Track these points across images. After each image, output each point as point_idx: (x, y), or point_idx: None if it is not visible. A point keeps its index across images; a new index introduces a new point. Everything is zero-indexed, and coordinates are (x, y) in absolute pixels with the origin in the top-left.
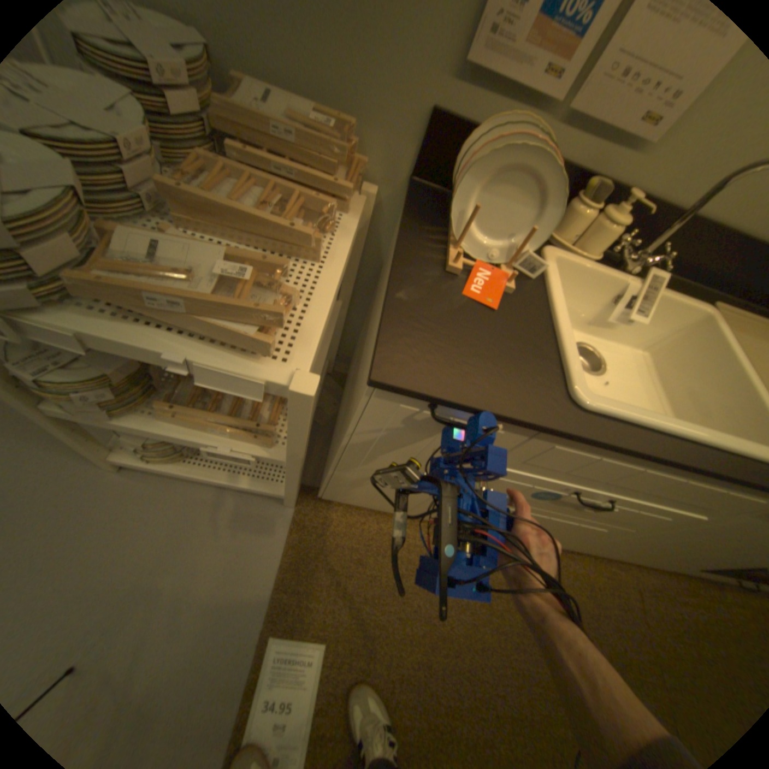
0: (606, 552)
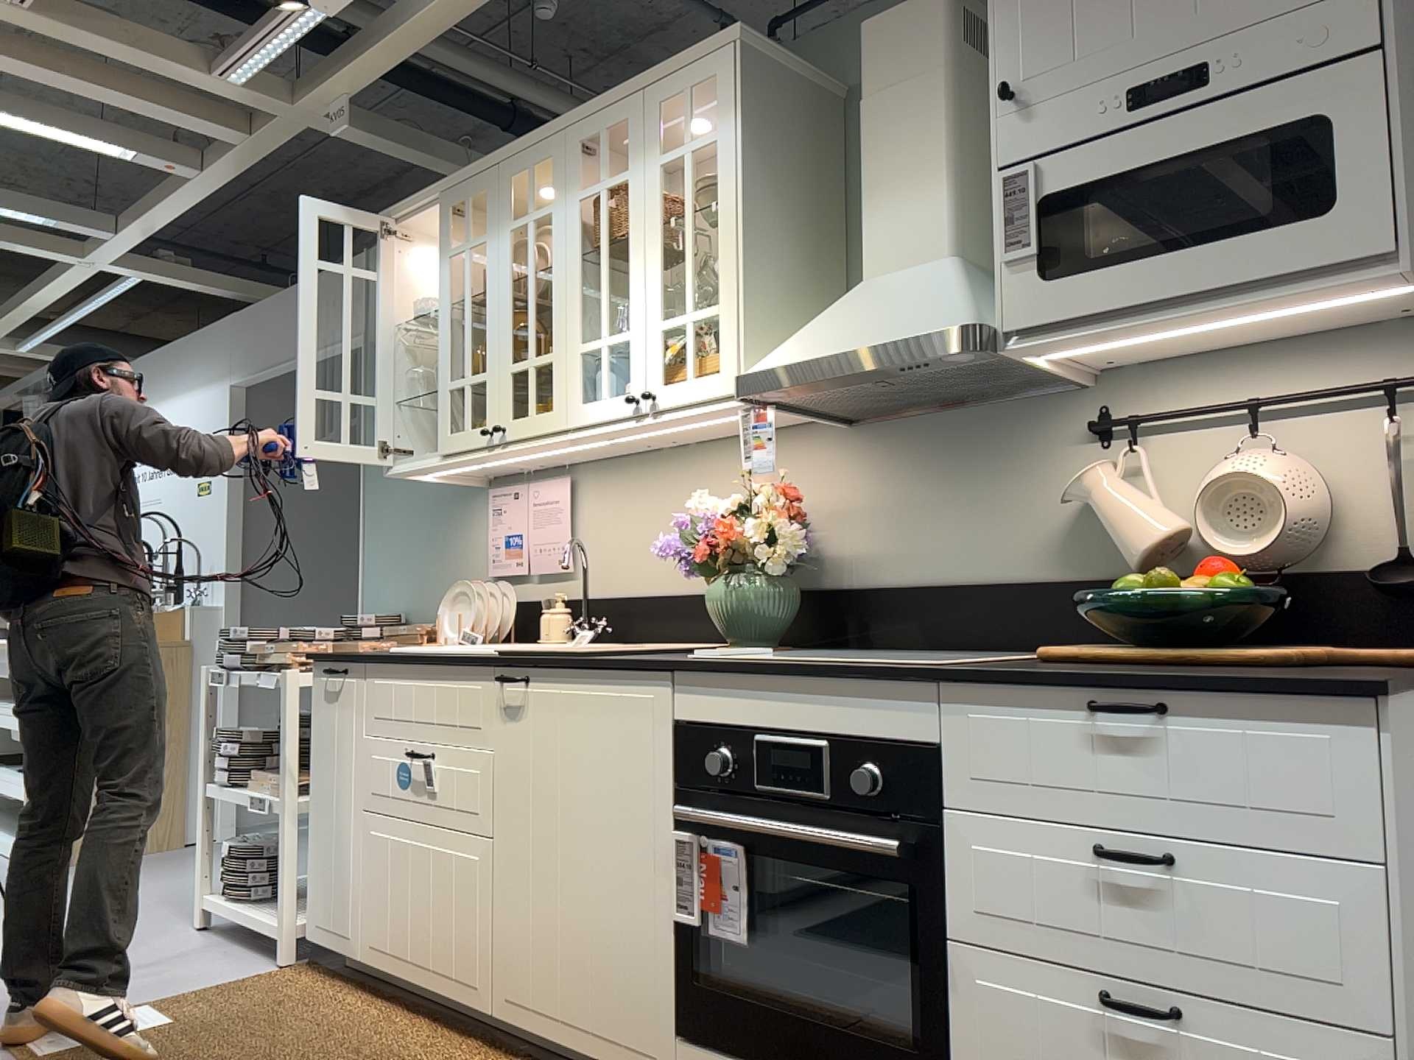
0: (527, 973)
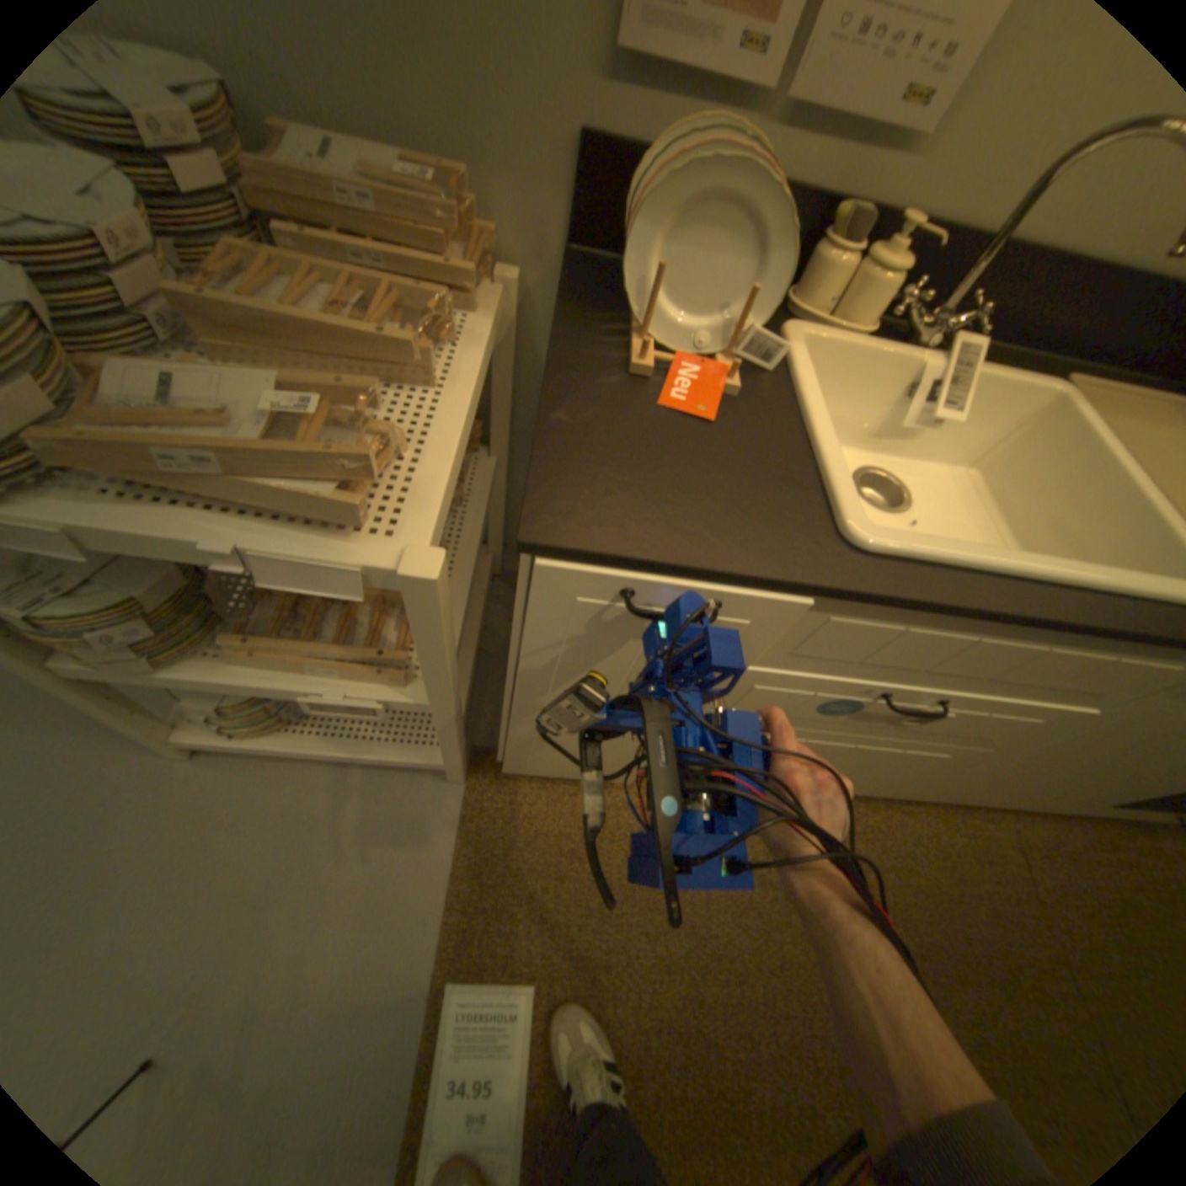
0: (955, 793)
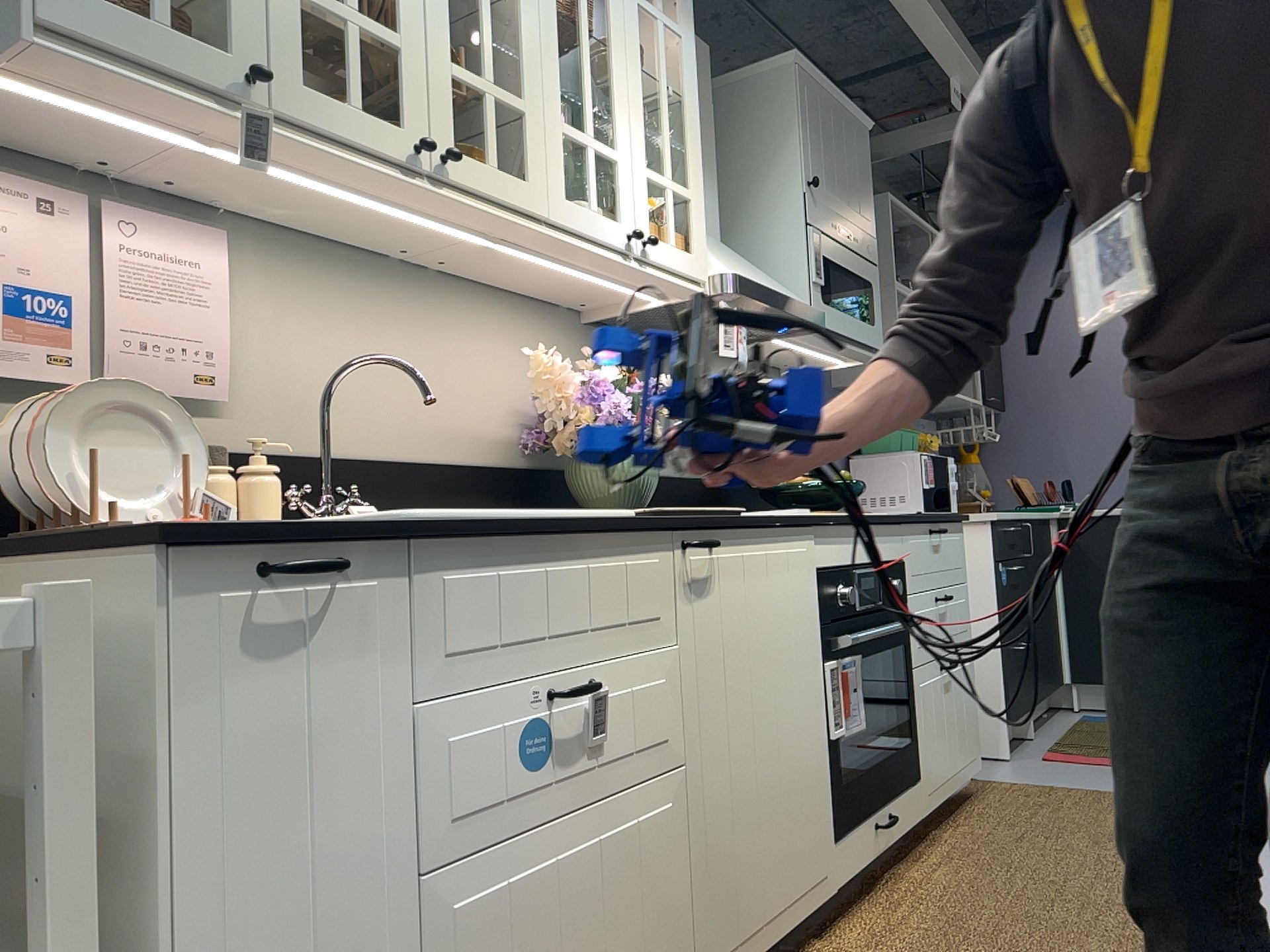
0: (734, 903)
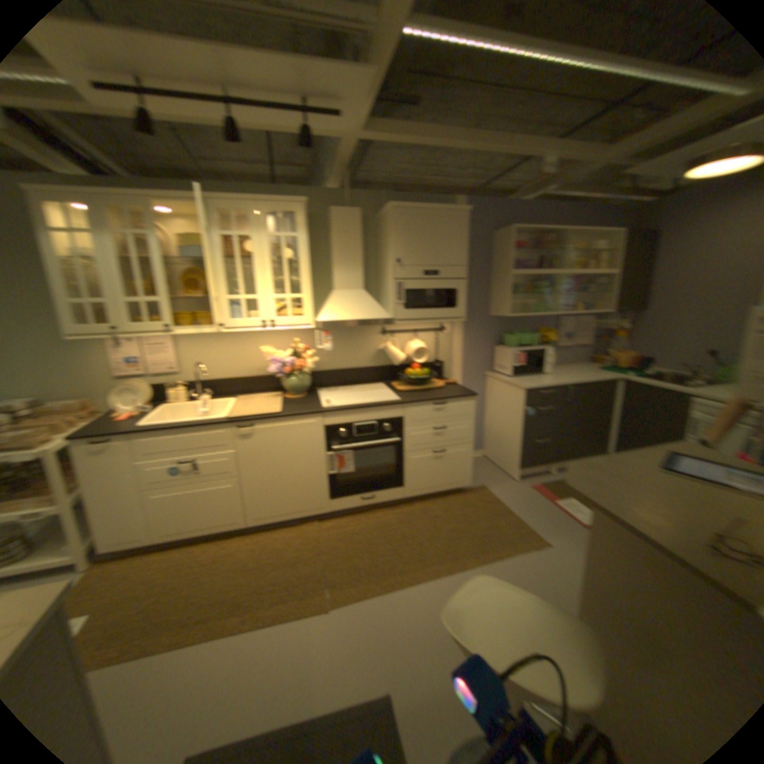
0: (263, 509)
